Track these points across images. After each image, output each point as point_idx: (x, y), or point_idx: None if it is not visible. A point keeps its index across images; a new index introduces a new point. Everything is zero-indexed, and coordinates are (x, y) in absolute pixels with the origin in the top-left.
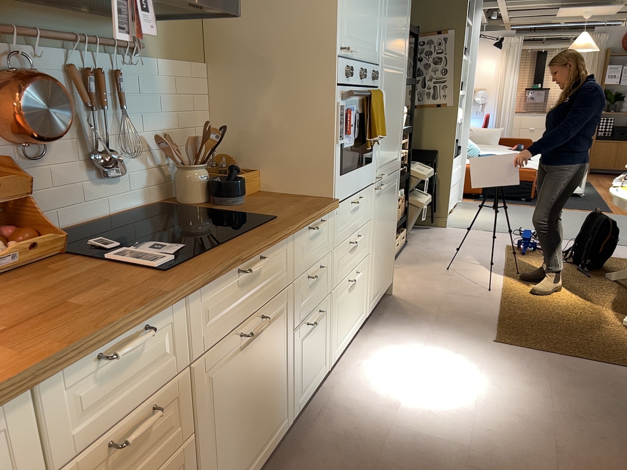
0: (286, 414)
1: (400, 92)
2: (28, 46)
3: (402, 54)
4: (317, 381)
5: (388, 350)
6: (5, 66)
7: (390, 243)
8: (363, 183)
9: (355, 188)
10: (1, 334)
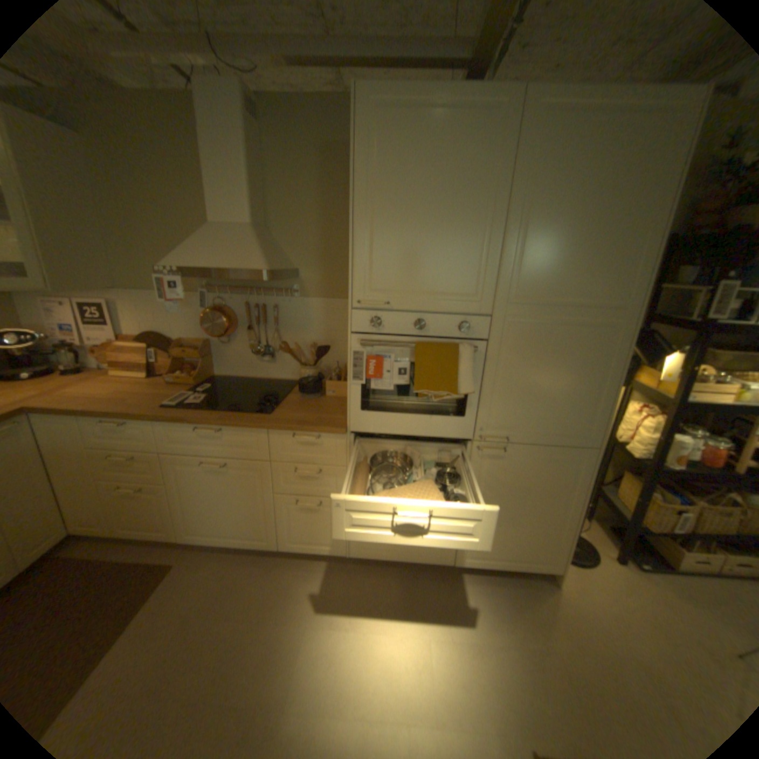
0: (266, 540)
1: (593, 348)
2: (227, 294)
3: (606, 298)
4: (321, 551)
5: (428, 606)
6: (217, 303)
7: (549, 526)
8: (430, 432)
9: (402, 431)
10: (101, 400)
